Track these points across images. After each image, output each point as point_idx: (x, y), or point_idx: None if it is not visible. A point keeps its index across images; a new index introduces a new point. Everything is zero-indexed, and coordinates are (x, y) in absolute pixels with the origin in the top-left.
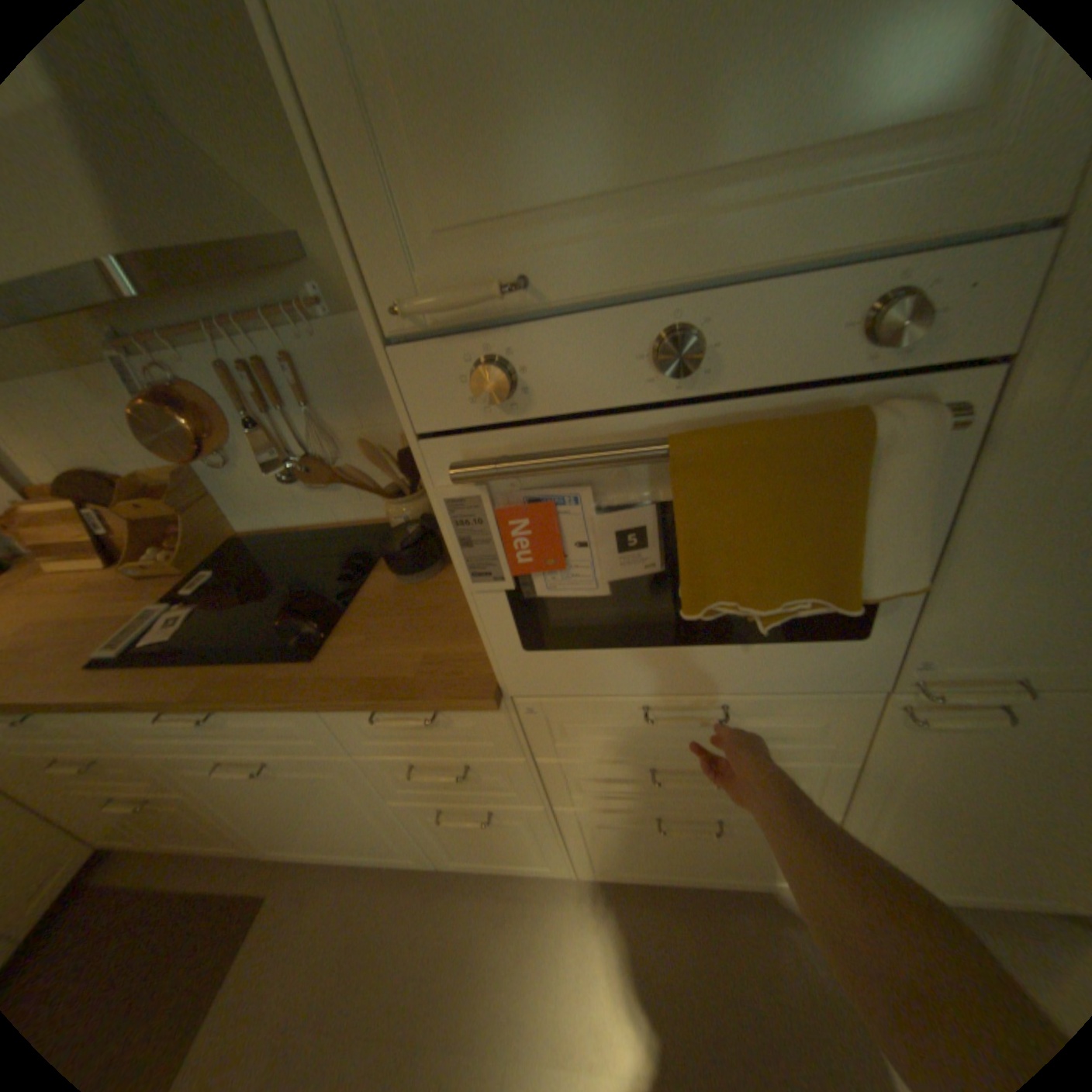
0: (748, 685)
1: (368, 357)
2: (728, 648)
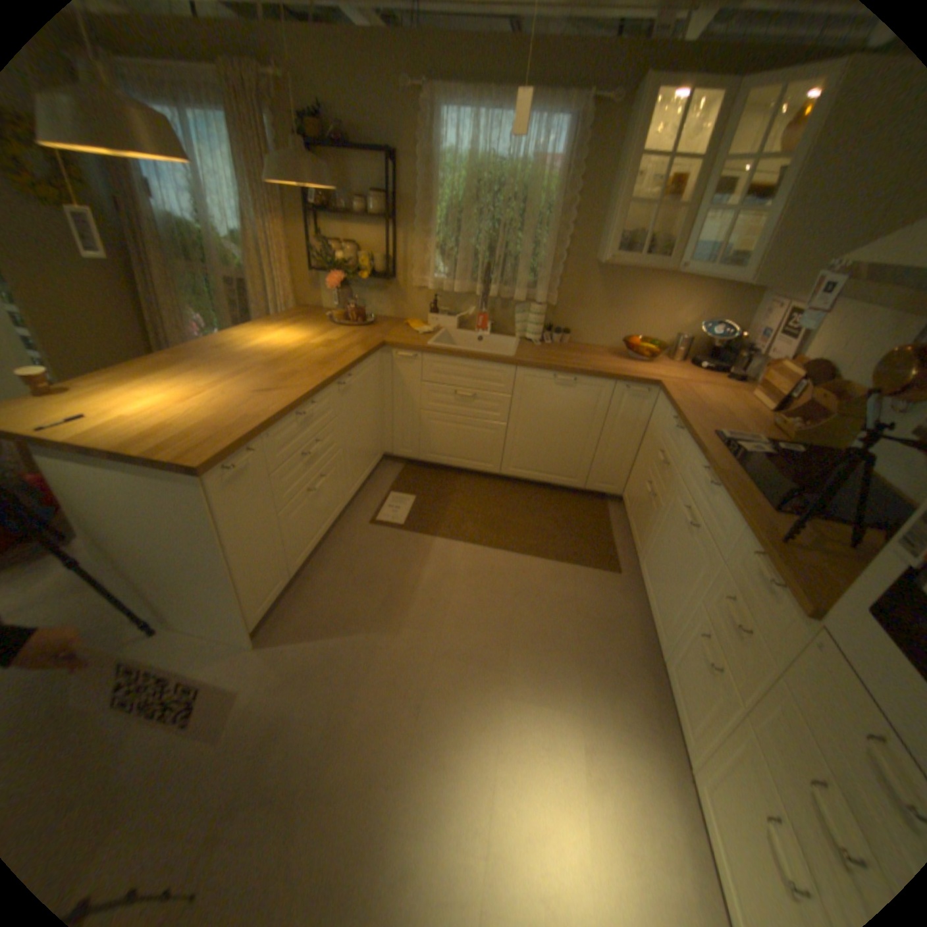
0: None
1: None
2: None
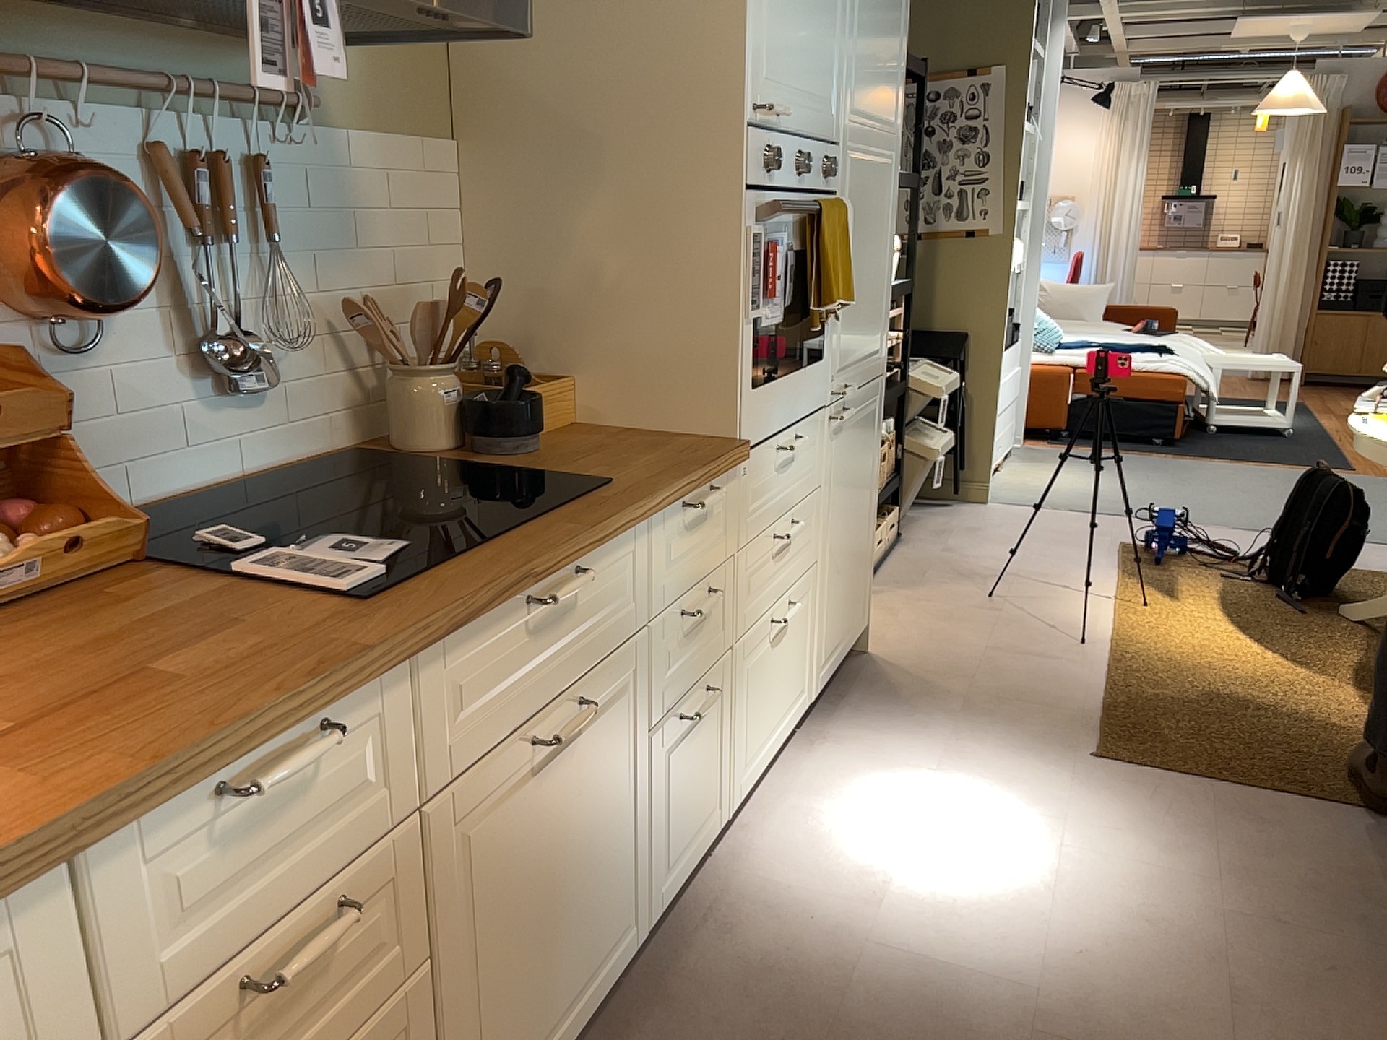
0: (804, 407)
1: (347, 191)
2: (800, 372)
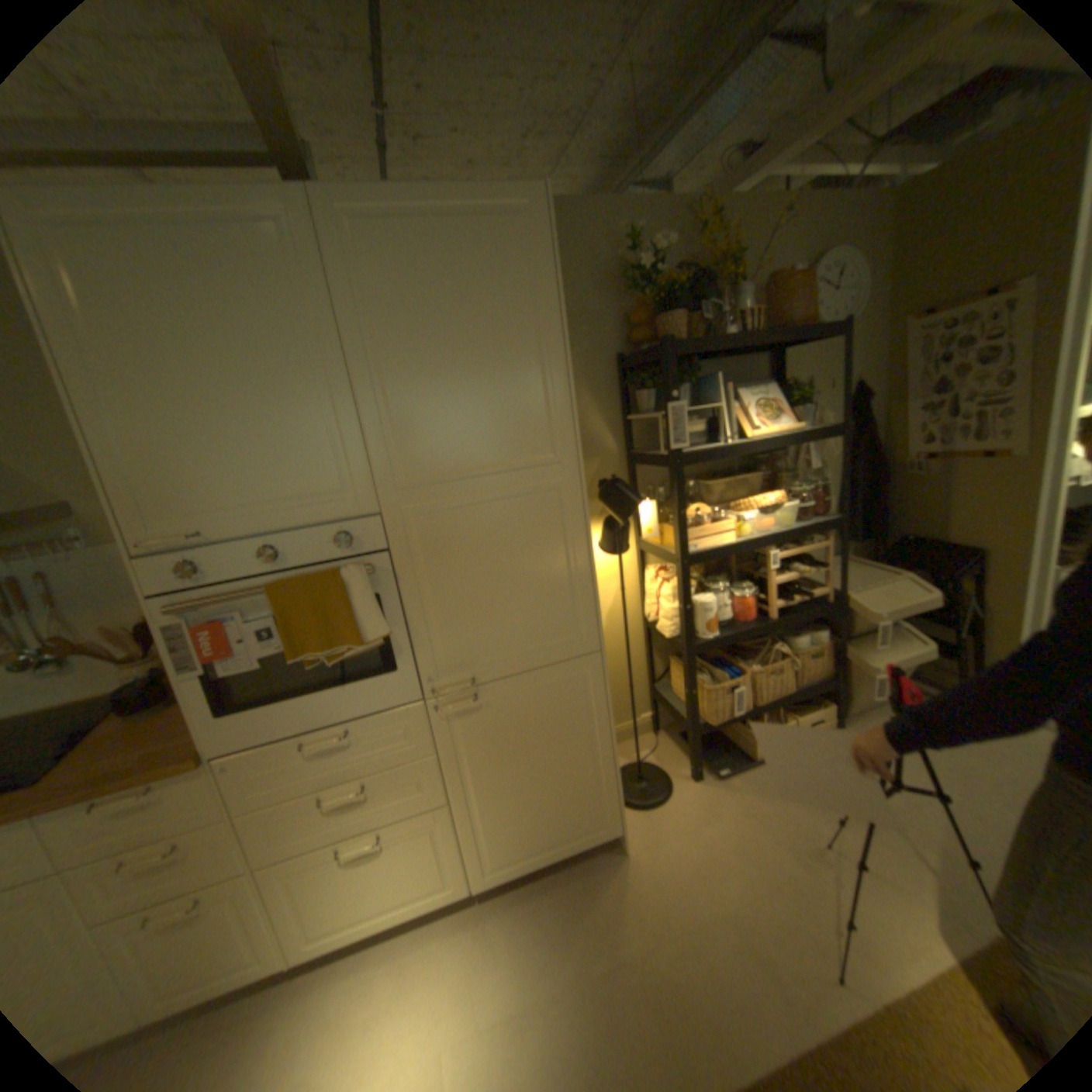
0: (351, 713)
1: (115, 572)
2: (333, 691)
